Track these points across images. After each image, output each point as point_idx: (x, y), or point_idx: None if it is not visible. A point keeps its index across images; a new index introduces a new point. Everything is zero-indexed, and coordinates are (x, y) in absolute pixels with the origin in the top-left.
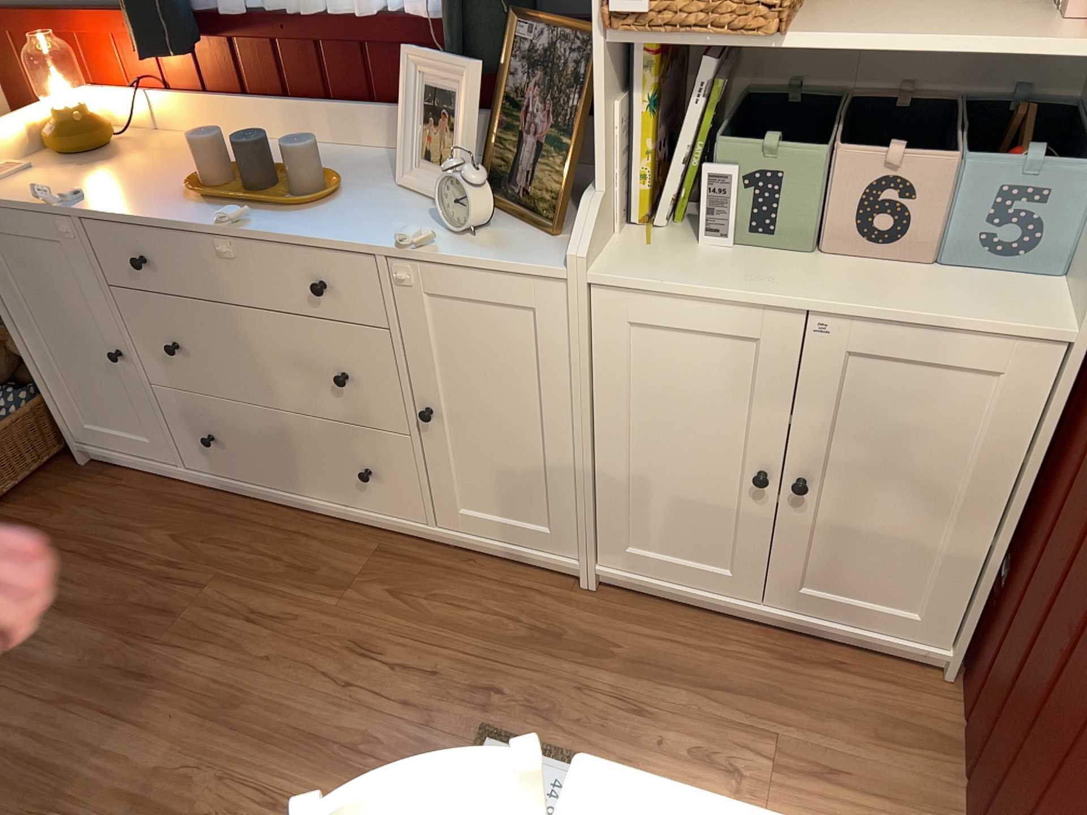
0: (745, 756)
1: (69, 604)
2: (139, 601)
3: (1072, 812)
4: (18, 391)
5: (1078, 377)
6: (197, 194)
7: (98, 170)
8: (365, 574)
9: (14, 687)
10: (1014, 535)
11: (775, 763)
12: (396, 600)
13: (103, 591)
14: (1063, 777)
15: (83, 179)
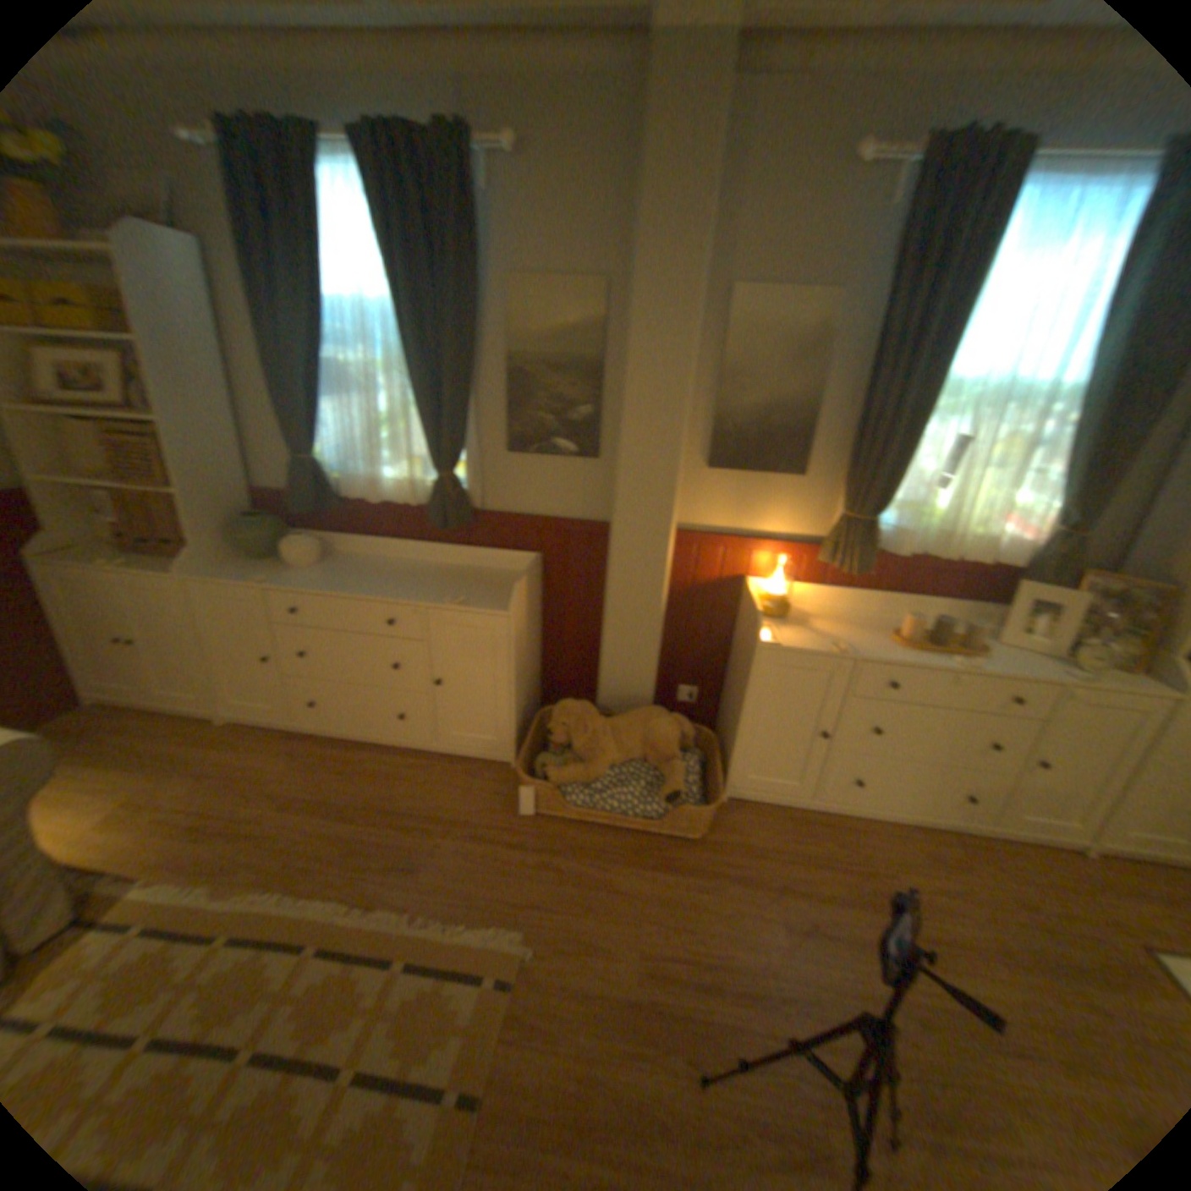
0: None
1: (830, 904)
2: (870, 897)
3: None
4: (685, 756)
5: None
6: (915, 647)
7: (800, 626)
8: (971, 864)
9: (869, 968)
10: None
11: None
12: (1007, 879)
13: (840, 893)
14: None
15: (804, 632)
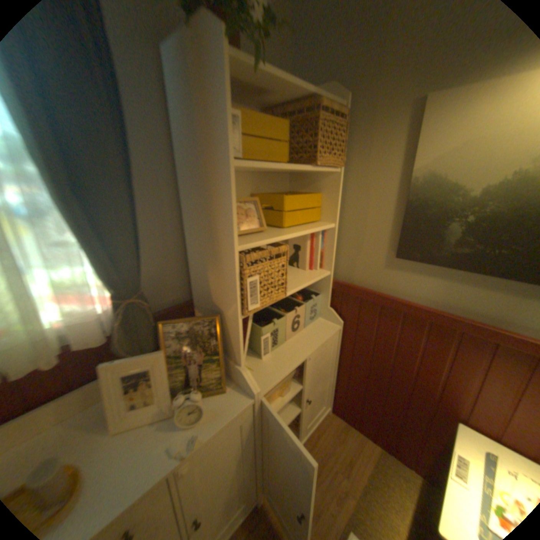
0: (344, 486)
1: None
2: None
3: (427, 412)
4: None
5: (343, 333)
6: None
7: None
8: None
9: None
10: (338, 371)
11: (348, 478)
12: None
13: None
14: (416, 407)
15: None
